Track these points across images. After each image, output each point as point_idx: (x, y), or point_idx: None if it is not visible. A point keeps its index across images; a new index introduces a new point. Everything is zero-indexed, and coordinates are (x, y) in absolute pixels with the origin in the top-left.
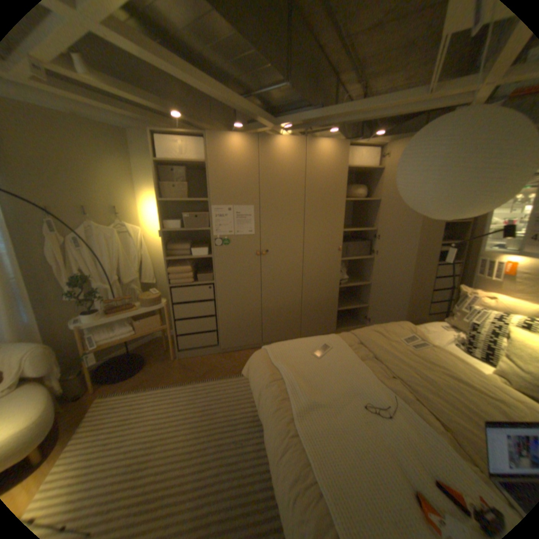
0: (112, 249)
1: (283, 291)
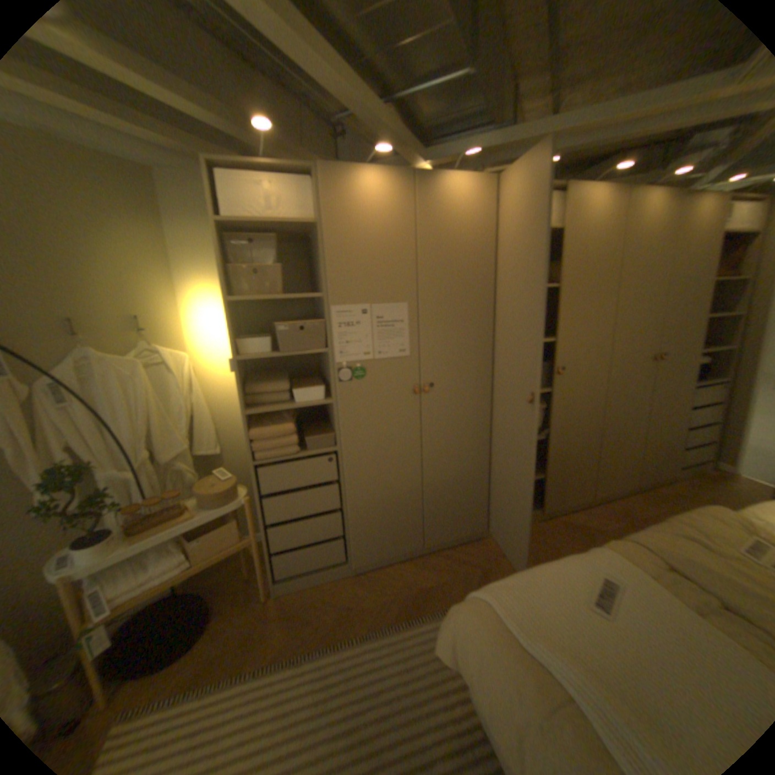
0: (137, 399)
1: (460, 453)
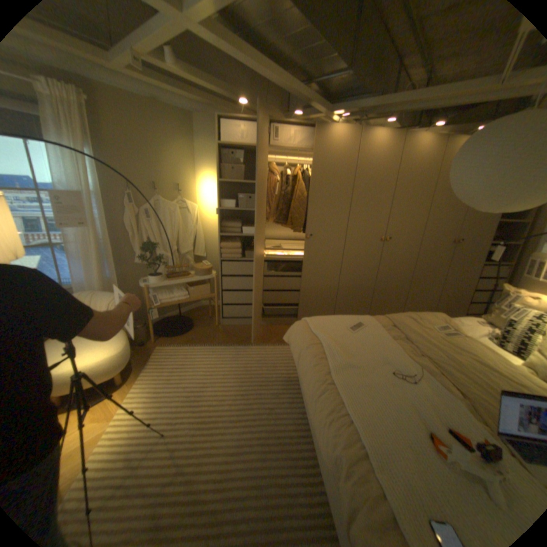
0: (174, 222)
1: (322, 275)
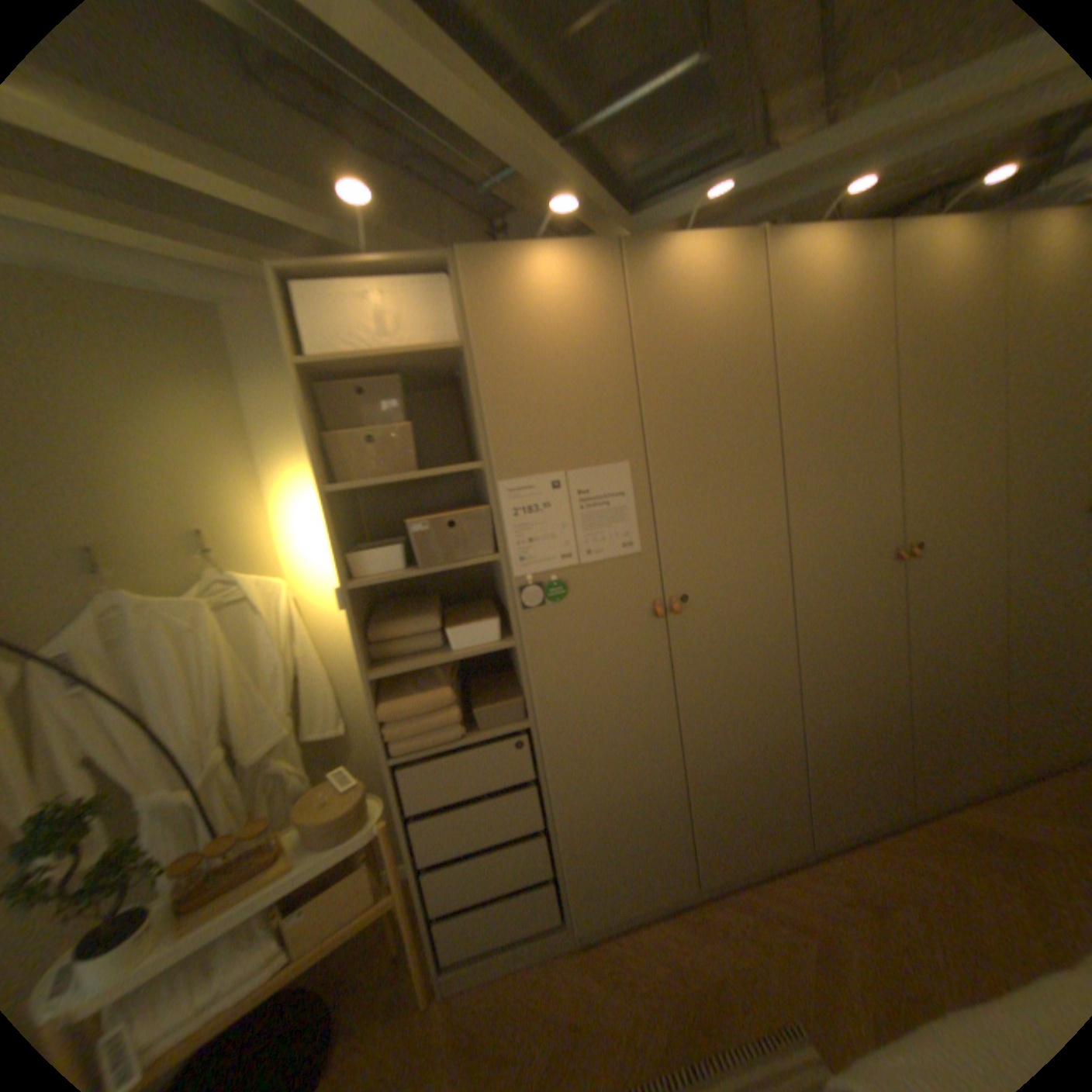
0: (202, 663)
1: (748, 714)
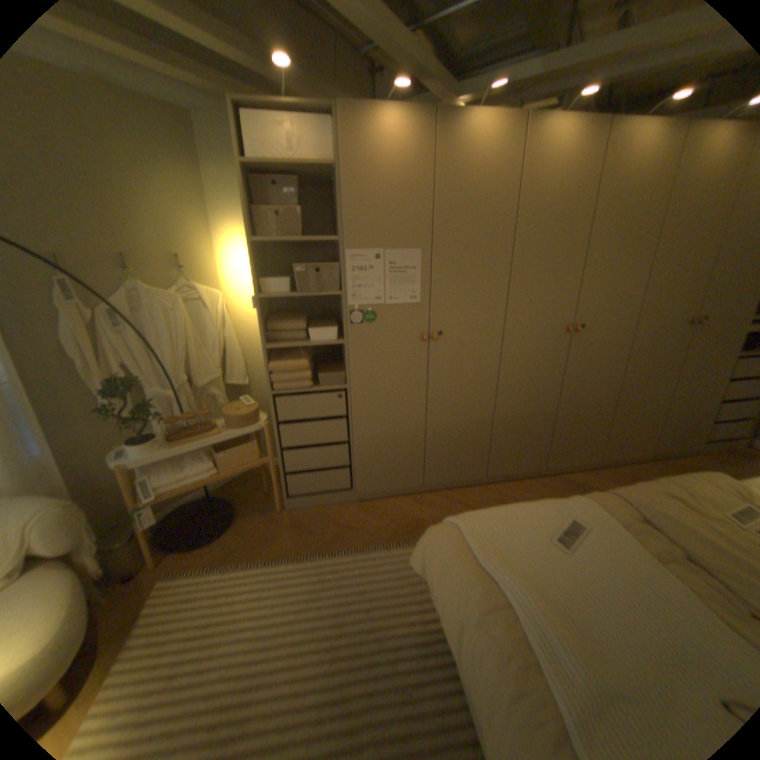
0: (176, 328)
1: (464, 402)
